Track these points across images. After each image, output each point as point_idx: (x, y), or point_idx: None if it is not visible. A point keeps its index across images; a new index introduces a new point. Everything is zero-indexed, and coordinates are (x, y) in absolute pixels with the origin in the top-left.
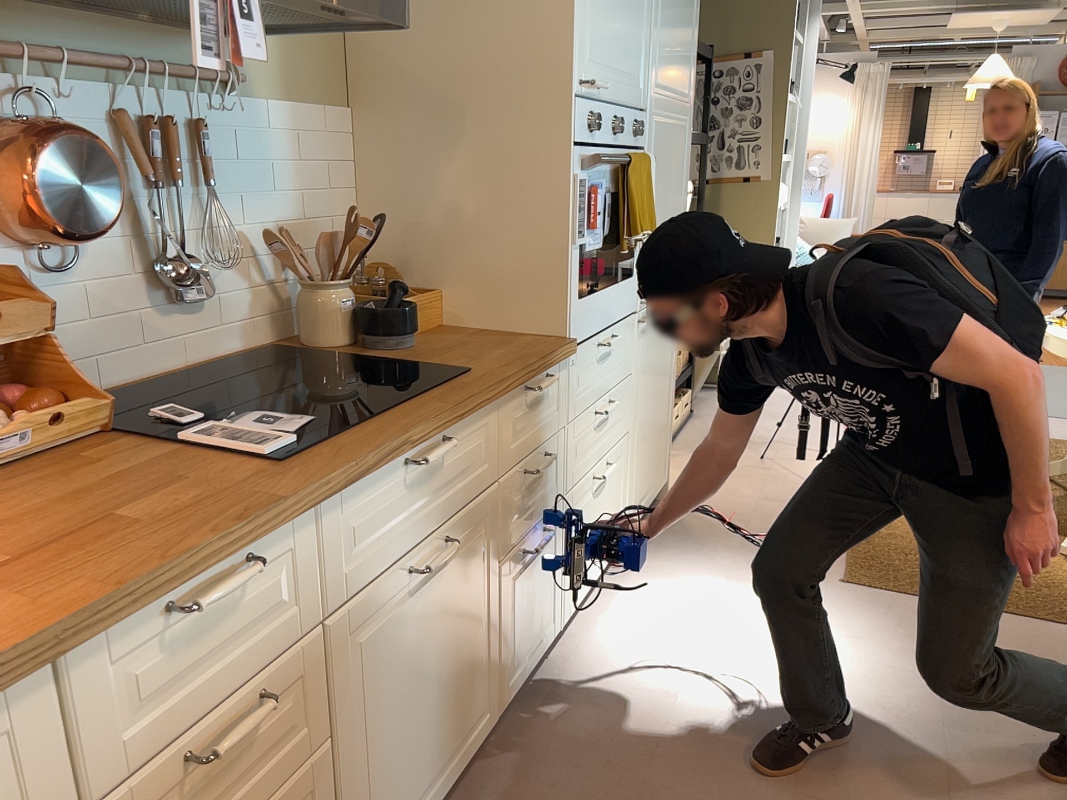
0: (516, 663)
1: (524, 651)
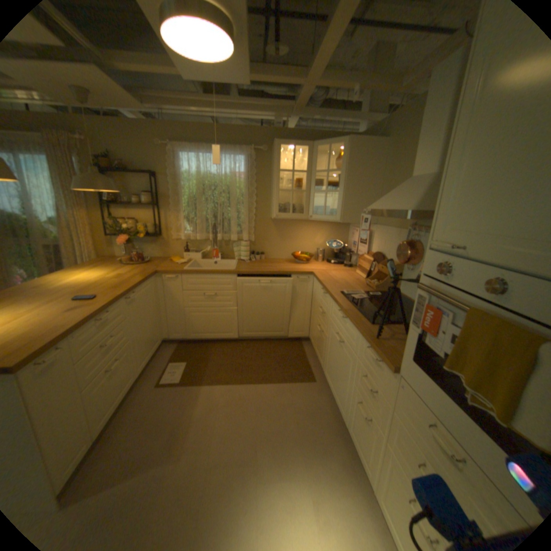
0: (354, 435)
1: (357, 442)
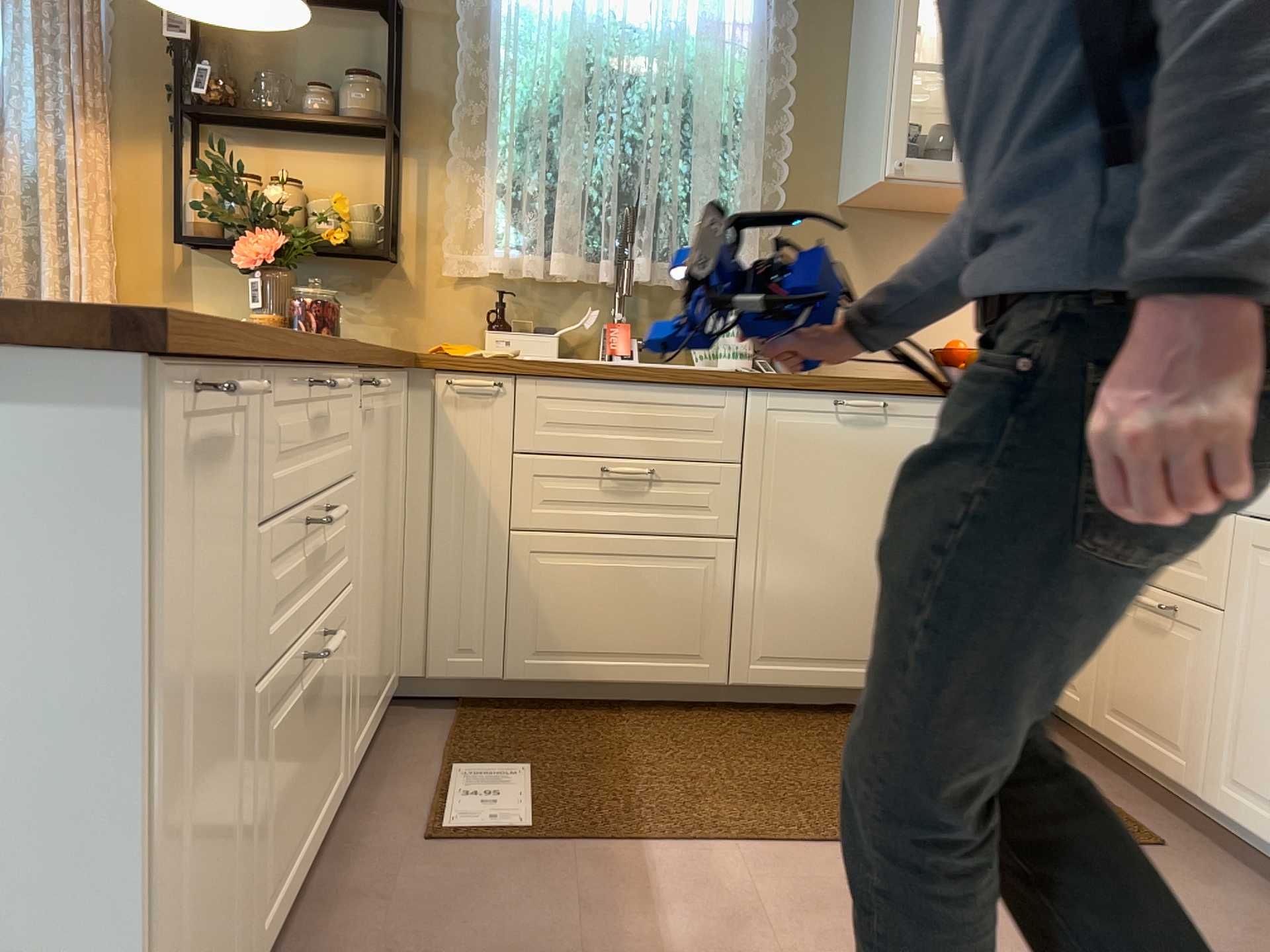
0: None
1: None
